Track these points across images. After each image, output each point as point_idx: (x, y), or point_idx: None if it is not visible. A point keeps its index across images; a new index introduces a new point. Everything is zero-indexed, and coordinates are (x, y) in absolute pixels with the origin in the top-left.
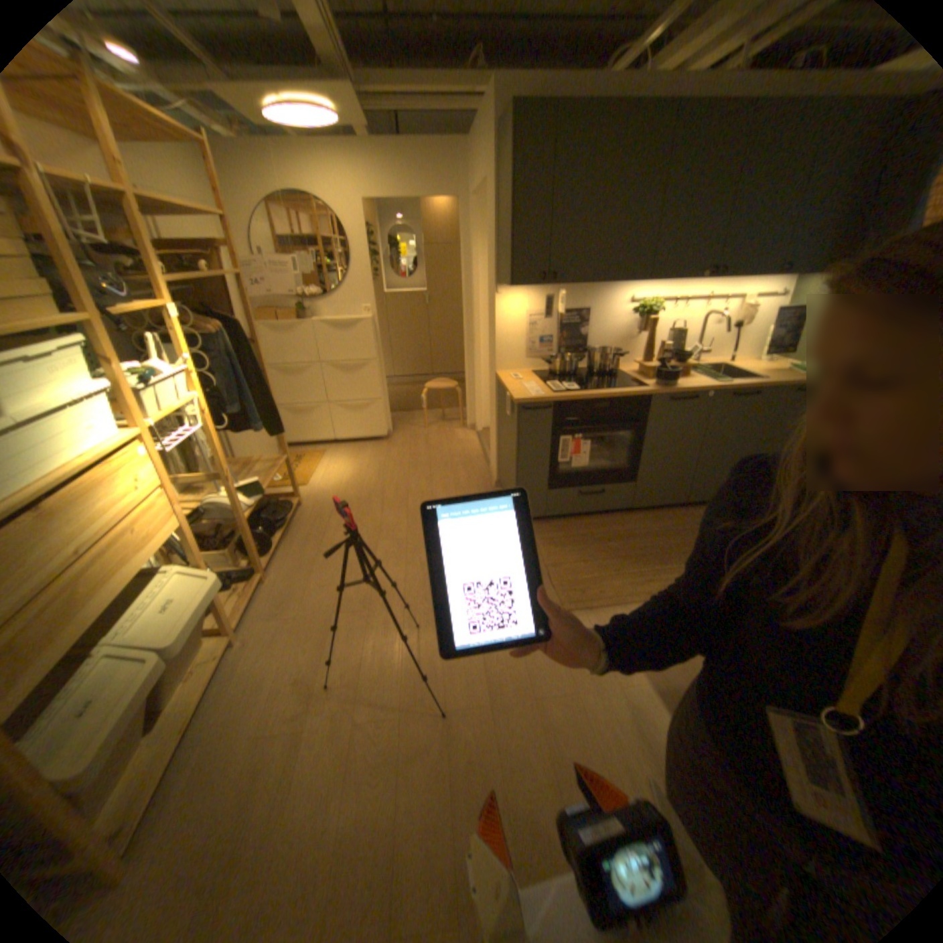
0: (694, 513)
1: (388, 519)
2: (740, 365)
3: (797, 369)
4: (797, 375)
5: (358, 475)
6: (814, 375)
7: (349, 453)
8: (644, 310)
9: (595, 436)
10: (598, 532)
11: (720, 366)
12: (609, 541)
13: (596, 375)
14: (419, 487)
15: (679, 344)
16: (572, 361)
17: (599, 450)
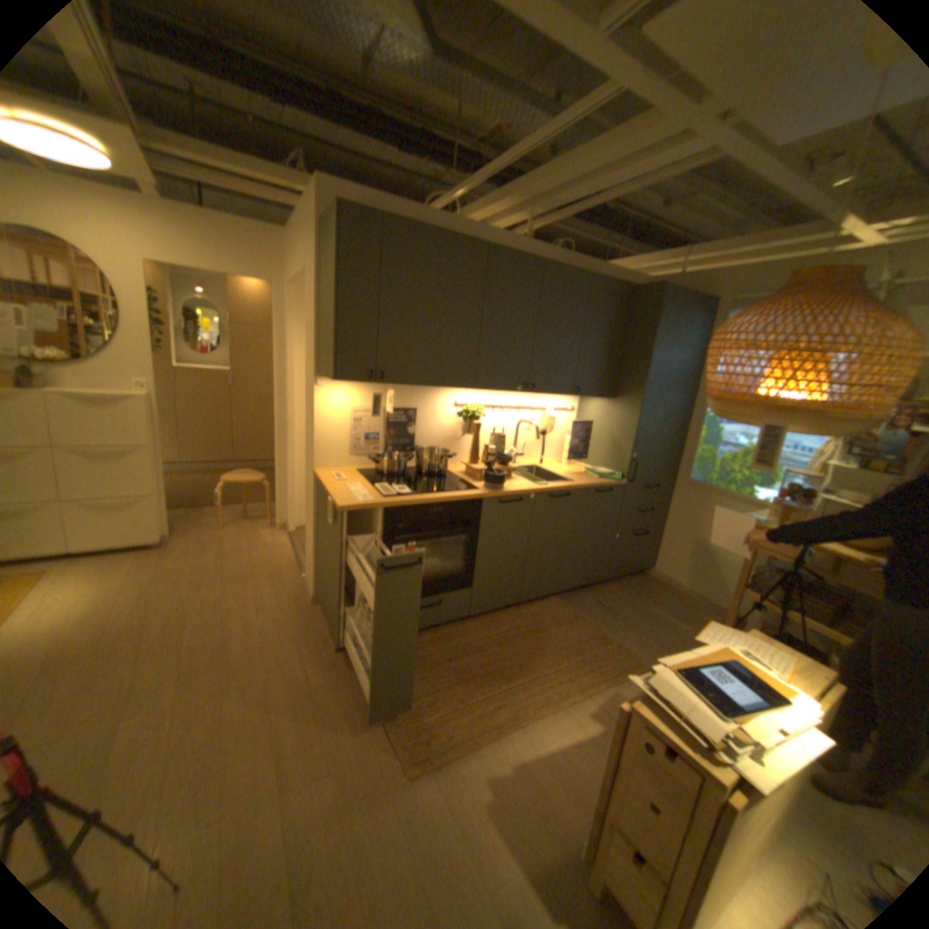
0: (526, 612)
1: (146, 678)
2: (548, 468)
3: (591, 473)
4: (592, 479)
5: (101, 609)
6: (604, 479)
7: (91, 574)
8: (468, 415)
9: (430, 542)
10: (437, 651)
11: (532, 468)
12: (450, 662)
13: (427, 476)
14: (203, 617)
15: (500, 448)
16: (401, 461)
17: (434, 556)
